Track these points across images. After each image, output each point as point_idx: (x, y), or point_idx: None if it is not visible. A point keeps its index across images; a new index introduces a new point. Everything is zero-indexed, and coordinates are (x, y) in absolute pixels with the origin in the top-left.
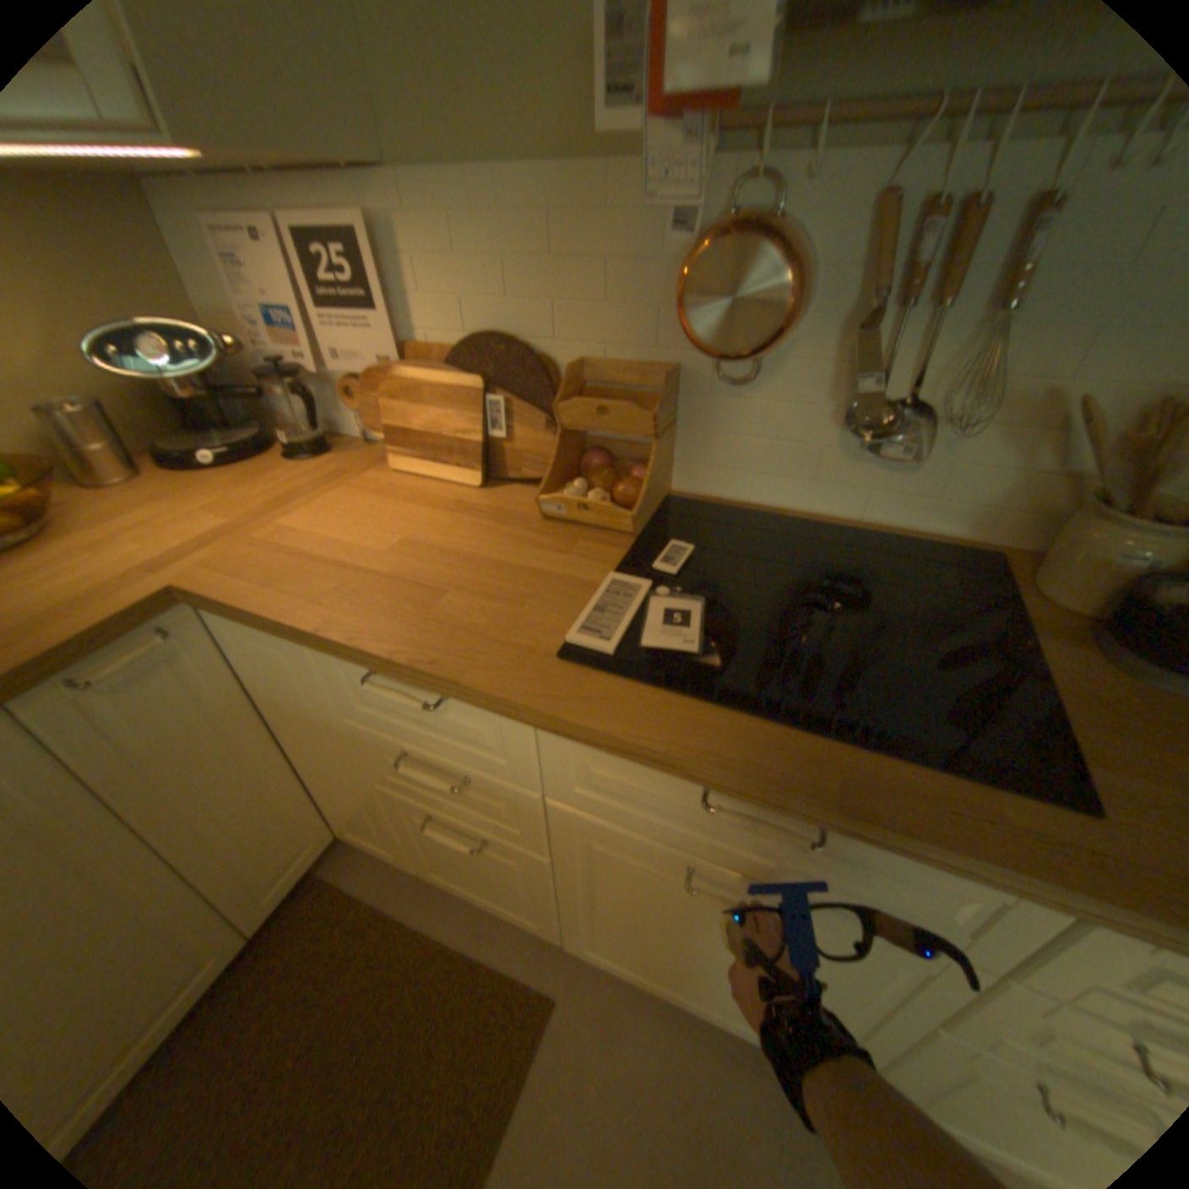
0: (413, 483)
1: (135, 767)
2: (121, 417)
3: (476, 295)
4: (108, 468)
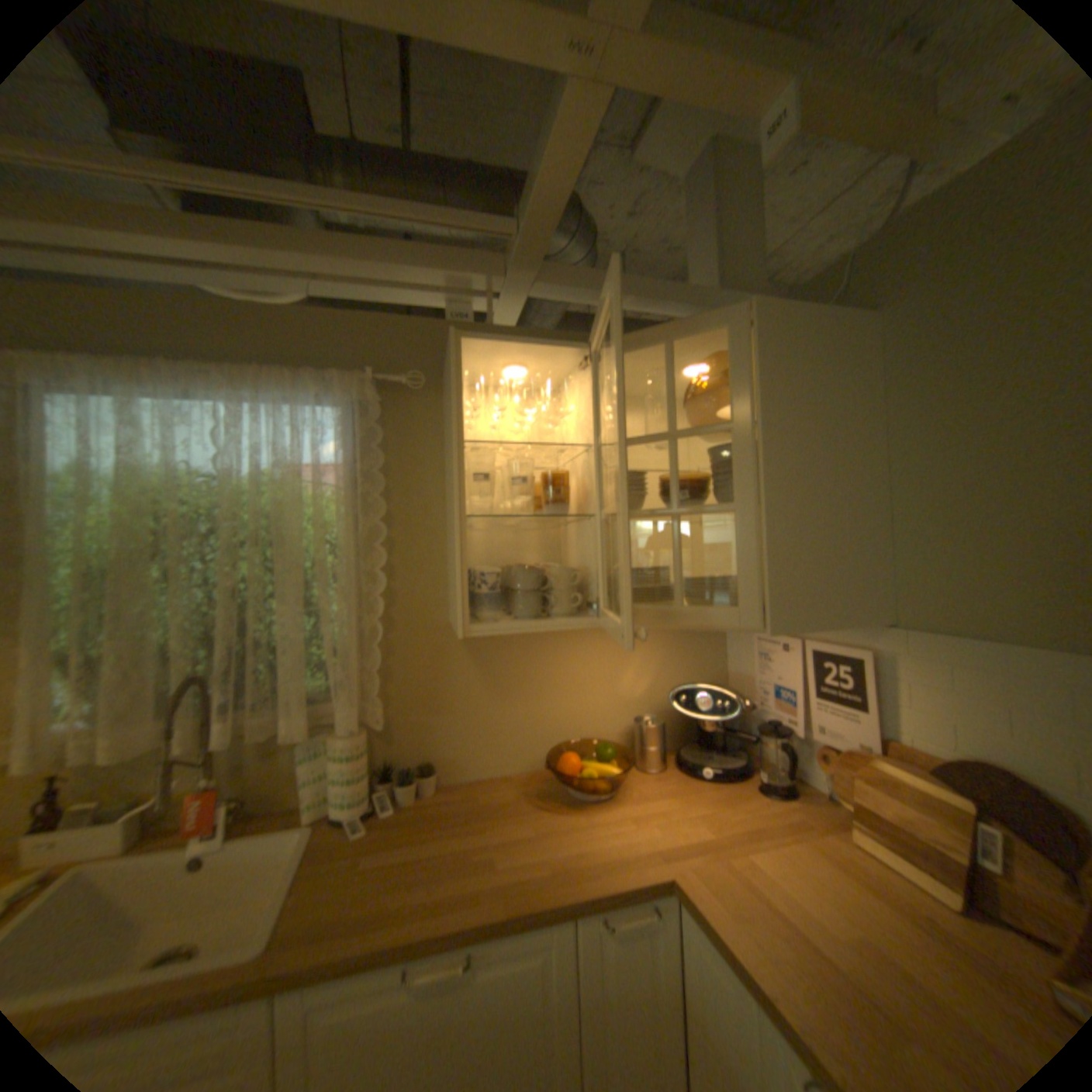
0: (877, 871)
1: (604, 1012)
2: (667, 727)
3: (978, 730)
4: (653, 763)
